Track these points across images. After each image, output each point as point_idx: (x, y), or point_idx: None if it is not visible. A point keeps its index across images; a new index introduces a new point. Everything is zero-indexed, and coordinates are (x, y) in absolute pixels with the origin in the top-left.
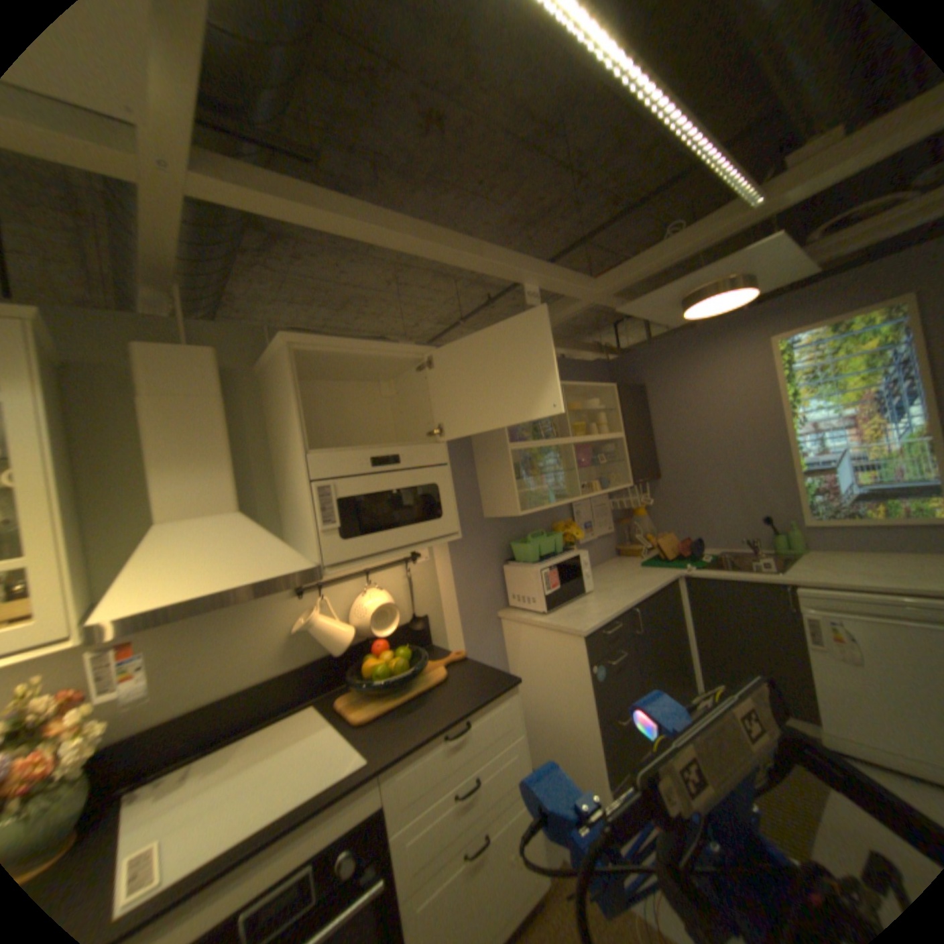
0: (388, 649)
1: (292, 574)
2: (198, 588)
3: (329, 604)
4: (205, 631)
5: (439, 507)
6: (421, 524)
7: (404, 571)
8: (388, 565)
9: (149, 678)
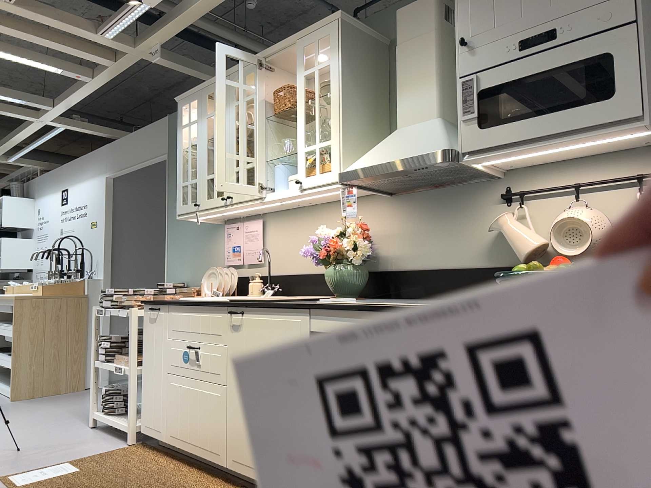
0: (558, 264)
1: (427, 154)
2: (380, 161)
3: (534, 217)
4: (439, 217)
5: (608, 84)
6: (574, 109)
7: (638, 193)
8: (606, 181)
9: (409, 240)
